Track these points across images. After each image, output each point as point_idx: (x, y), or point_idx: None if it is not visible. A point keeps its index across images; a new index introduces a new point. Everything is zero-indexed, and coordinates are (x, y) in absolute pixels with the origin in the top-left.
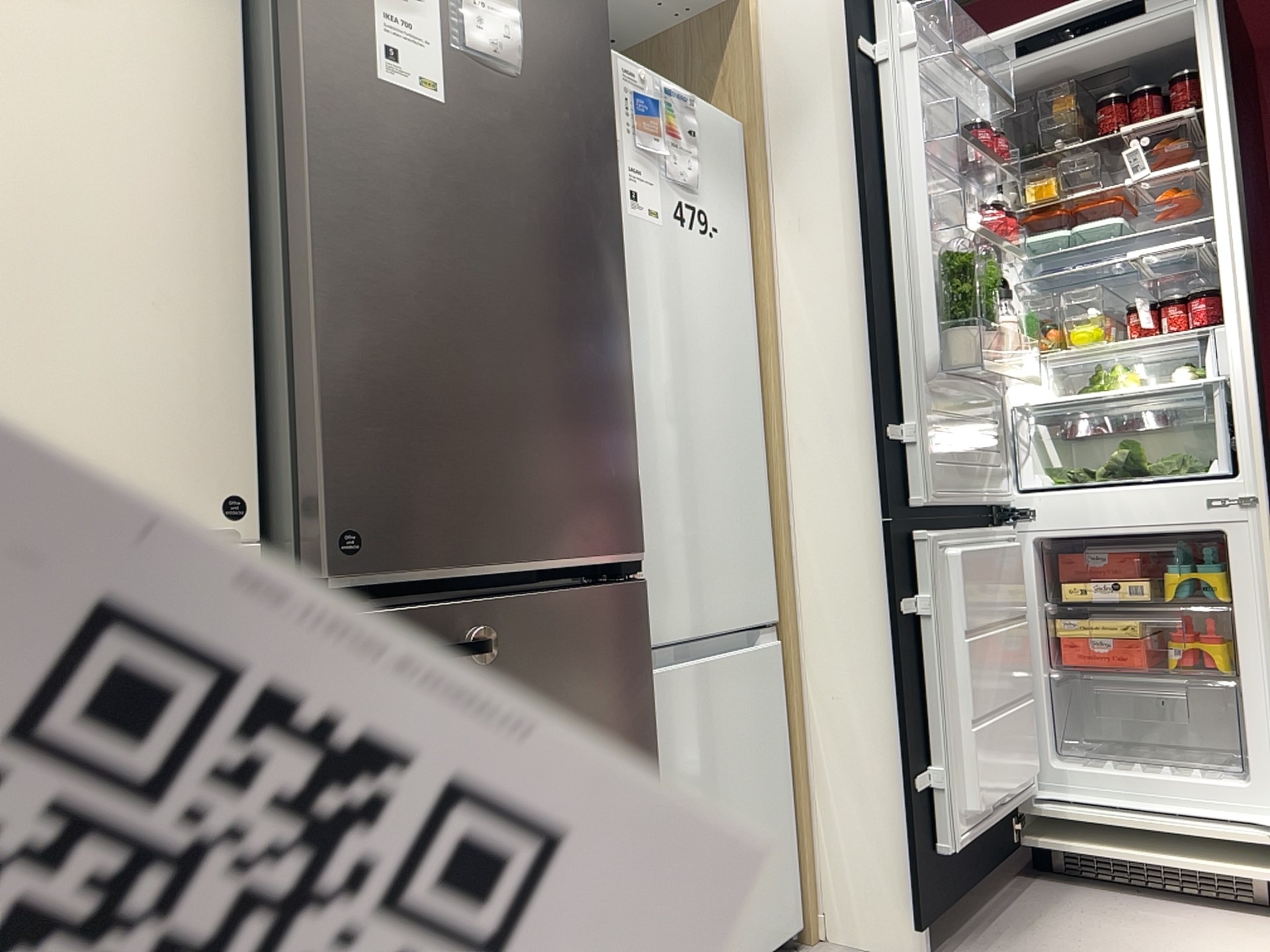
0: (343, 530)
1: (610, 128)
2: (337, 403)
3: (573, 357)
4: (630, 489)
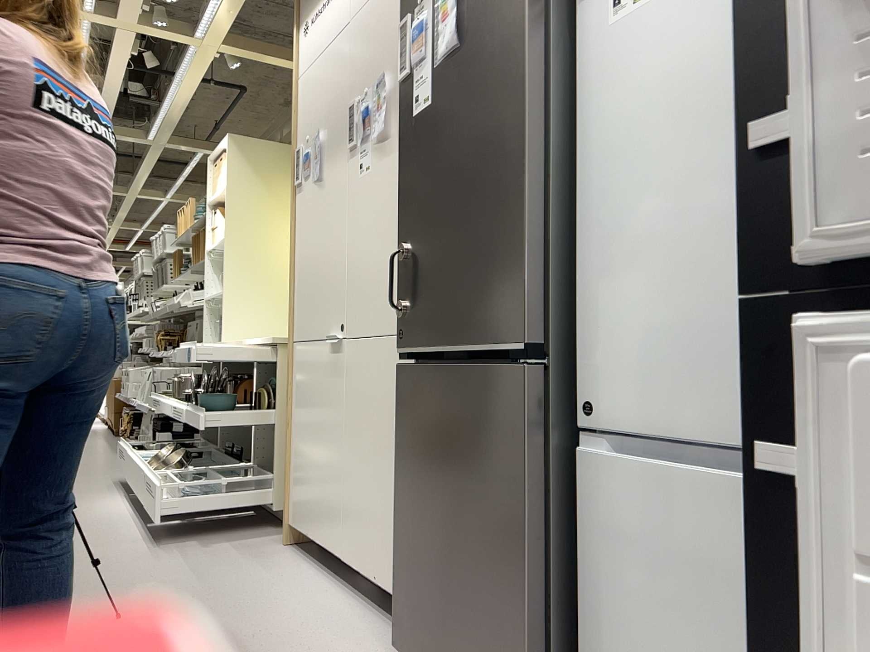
0: (401, 329)
1: (522, 7)
2: (401, 274)
3: (484, 209)
4: (519, 294)
